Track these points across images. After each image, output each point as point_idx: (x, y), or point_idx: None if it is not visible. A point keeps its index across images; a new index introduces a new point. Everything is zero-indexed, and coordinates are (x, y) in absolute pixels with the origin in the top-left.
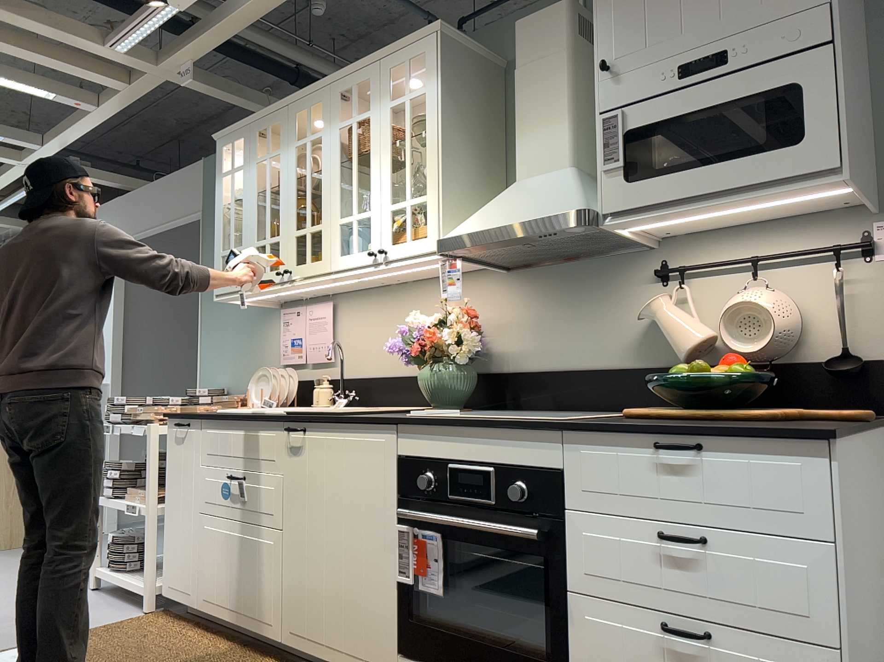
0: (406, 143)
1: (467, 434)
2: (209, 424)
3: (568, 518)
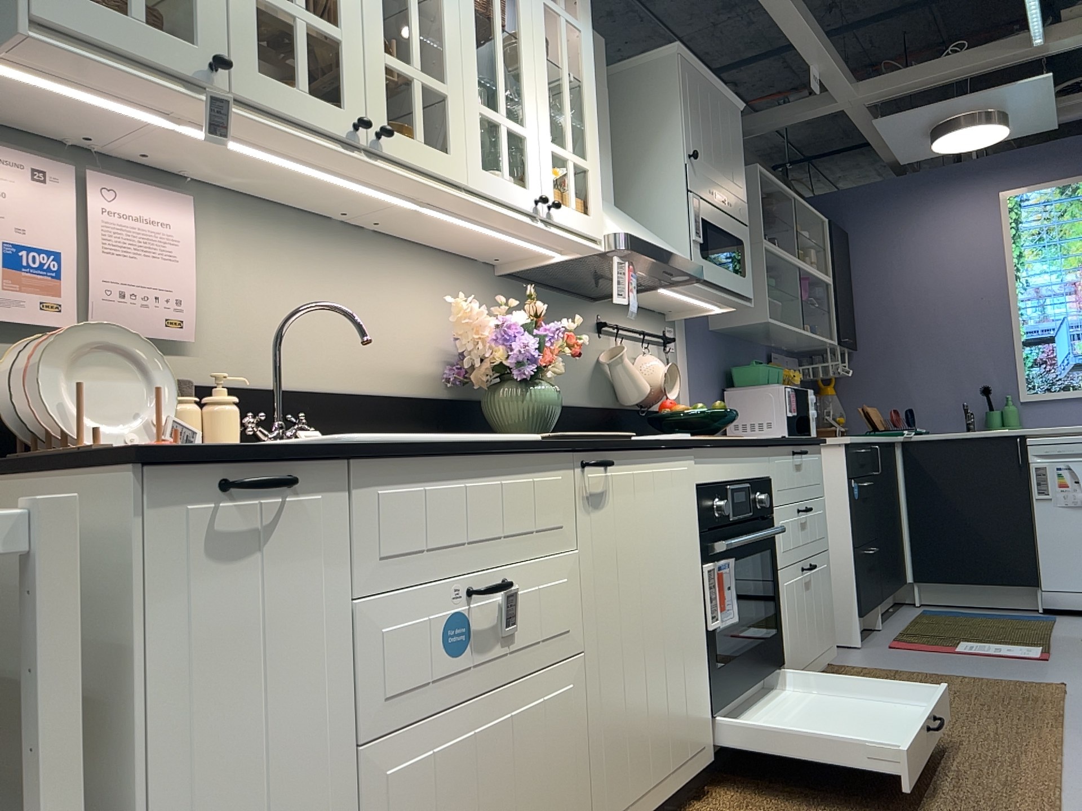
0: (567, 75)
1: (734, 454)
2: (380, 473)
3: (774, 514)
